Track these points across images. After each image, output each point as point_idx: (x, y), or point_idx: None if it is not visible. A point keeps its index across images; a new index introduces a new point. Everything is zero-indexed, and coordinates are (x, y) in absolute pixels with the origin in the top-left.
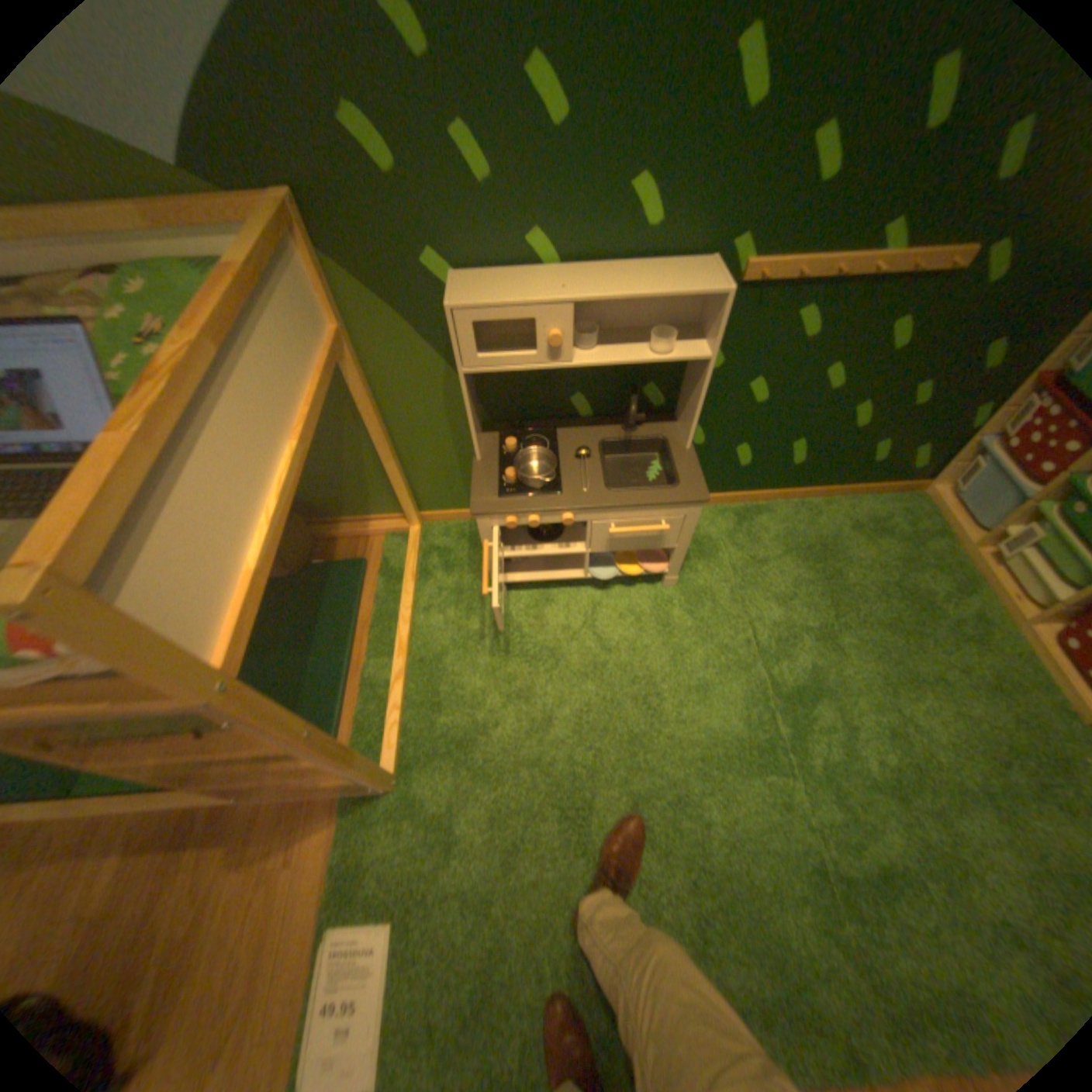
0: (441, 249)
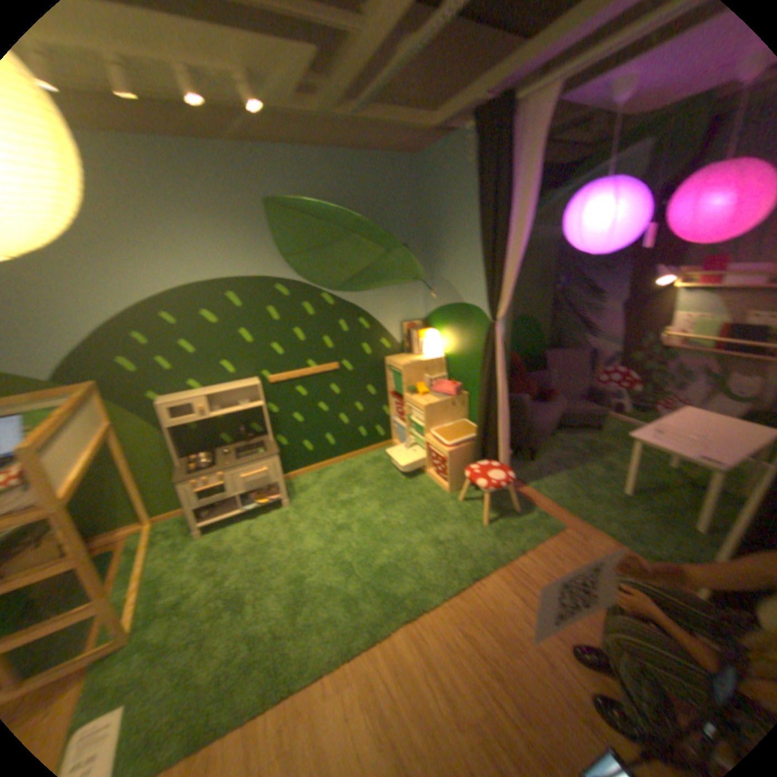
0: (153, 391)
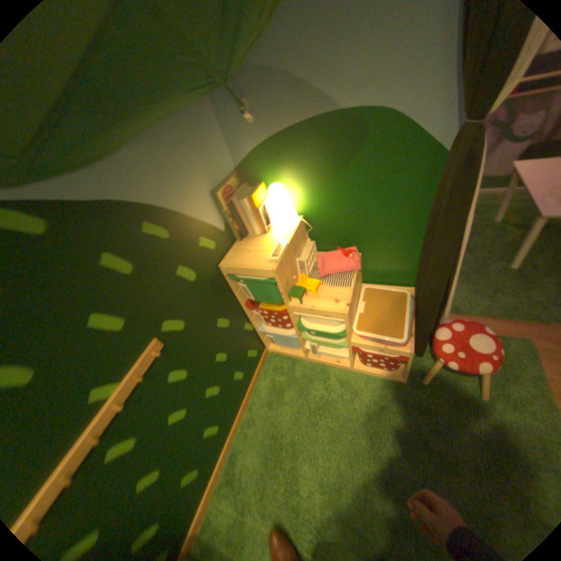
0: None
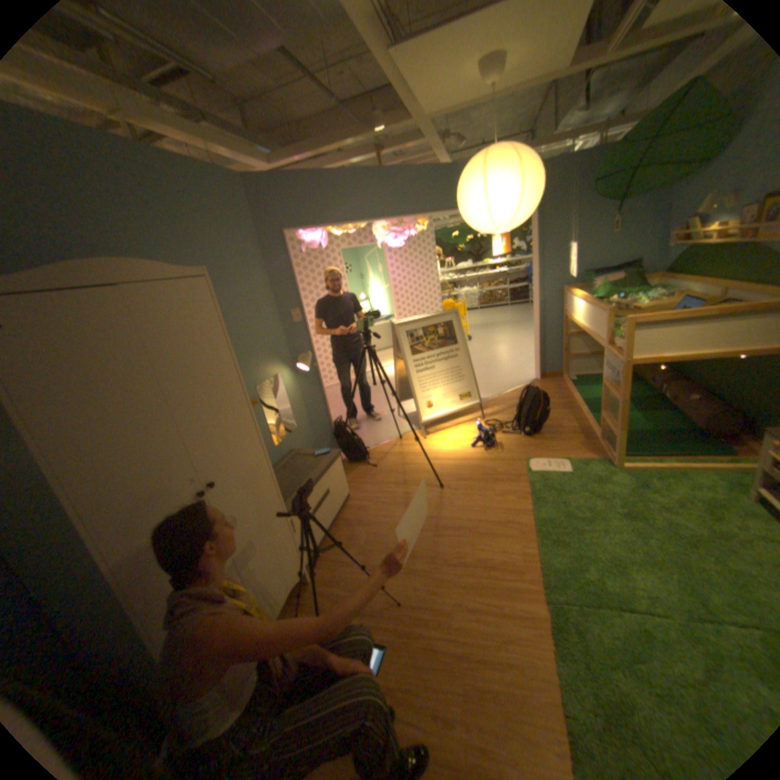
0: None
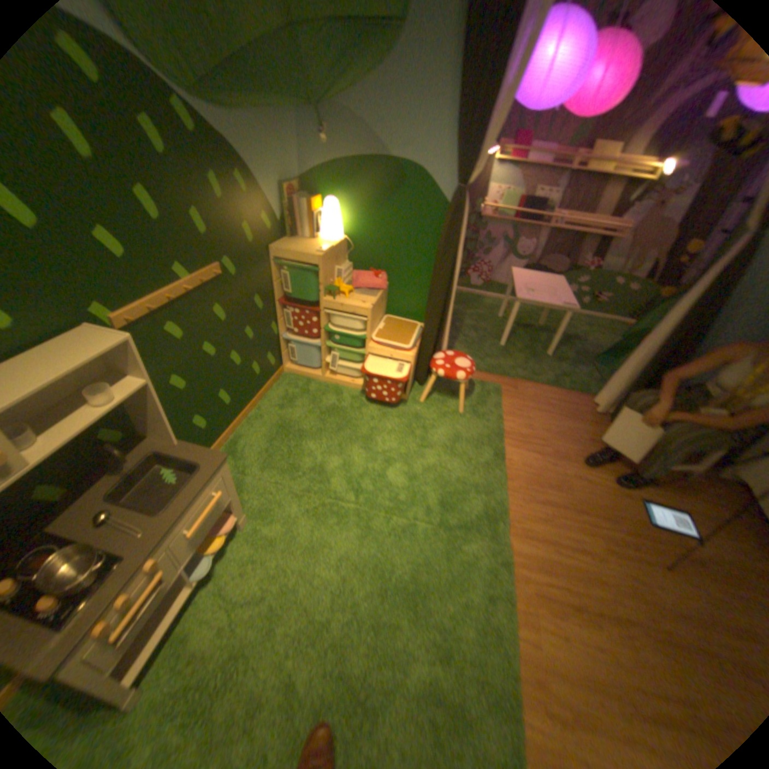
0: None
